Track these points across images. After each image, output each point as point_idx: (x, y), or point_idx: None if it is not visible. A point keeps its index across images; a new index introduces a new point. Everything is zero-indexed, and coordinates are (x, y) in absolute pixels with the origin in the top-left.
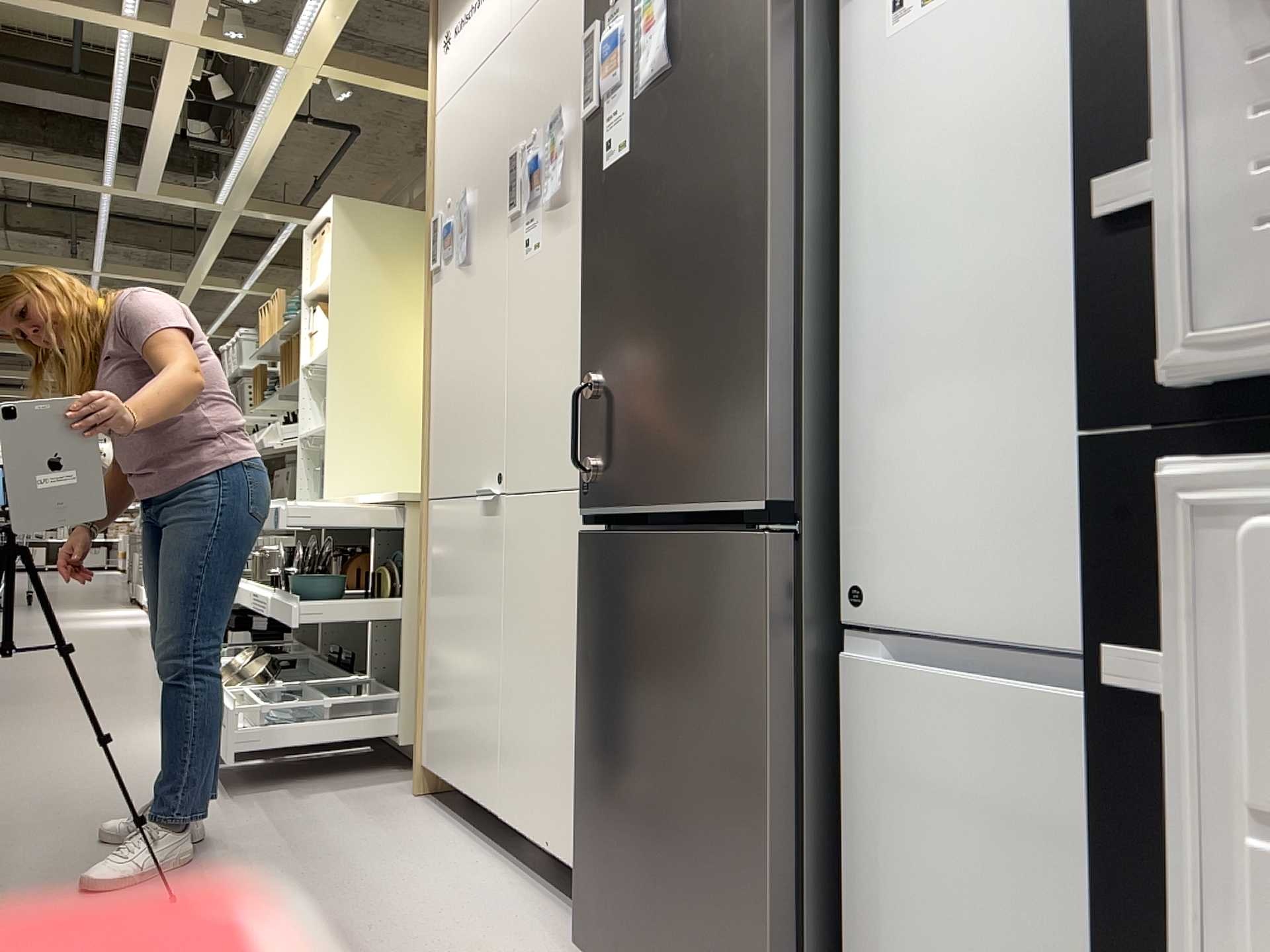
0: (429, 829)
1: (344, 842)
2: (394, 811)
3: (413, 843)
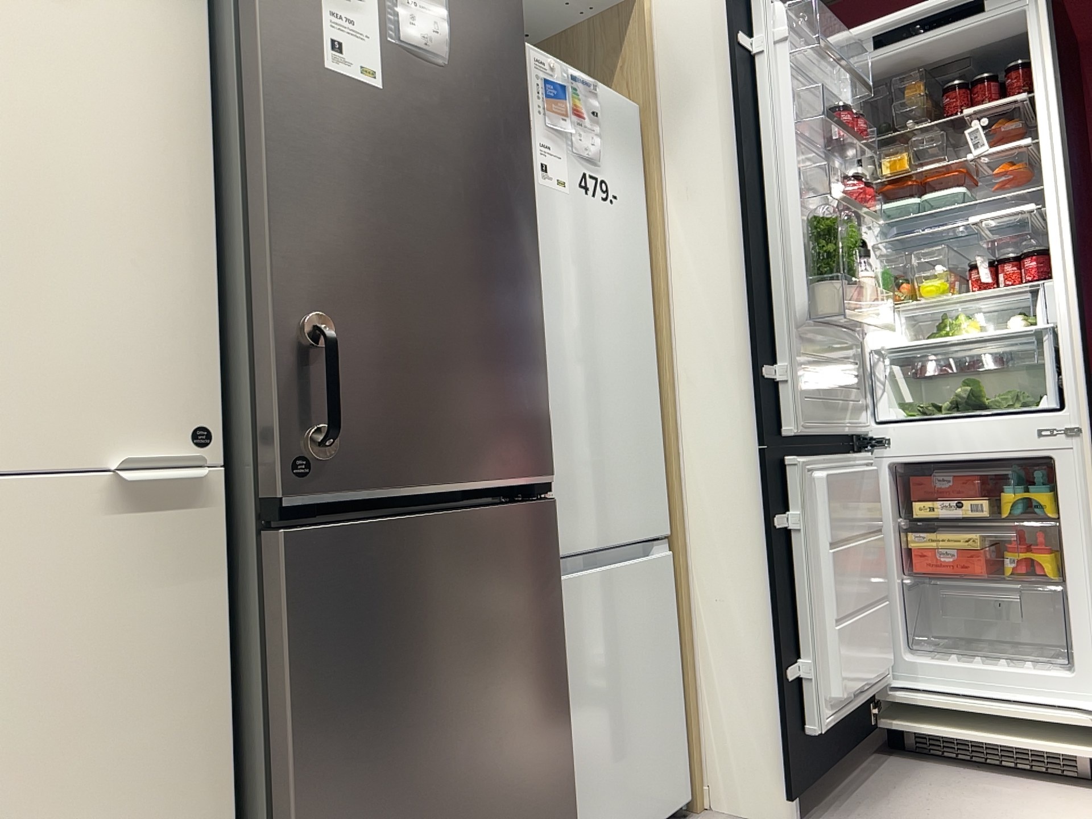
0: None
1: None
2: None
3: None
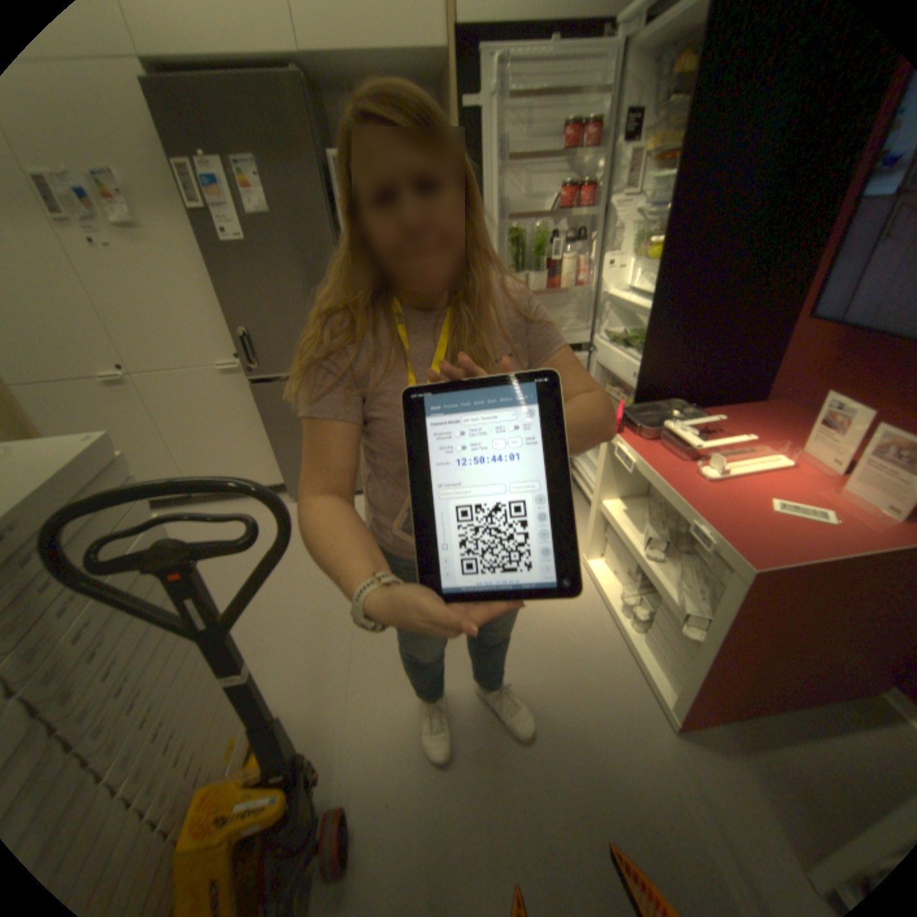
0: None
1: None
2: None
3: None
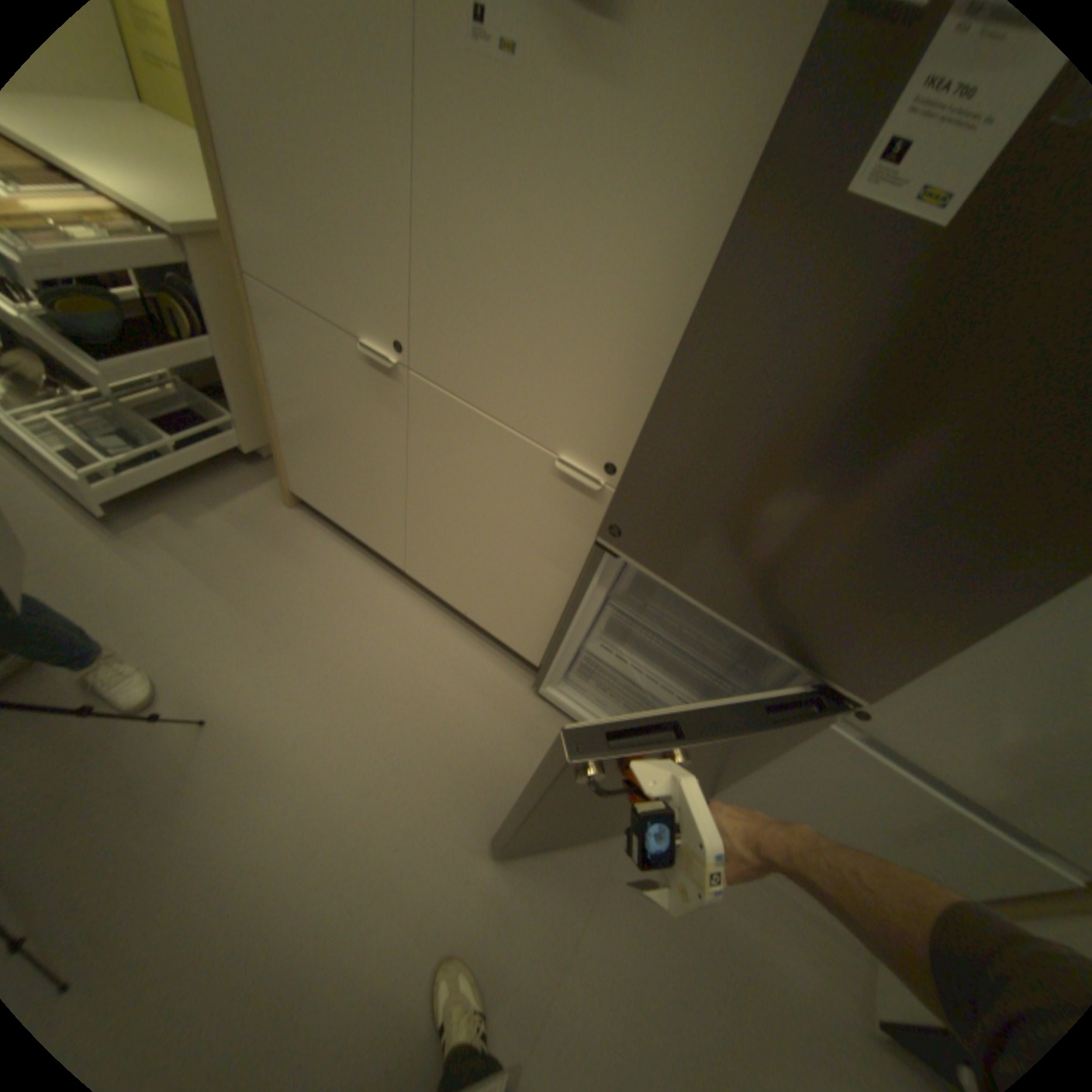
0: (333, 557)
1: (279, 591)
2: (287, 534)
3: (334, 580)
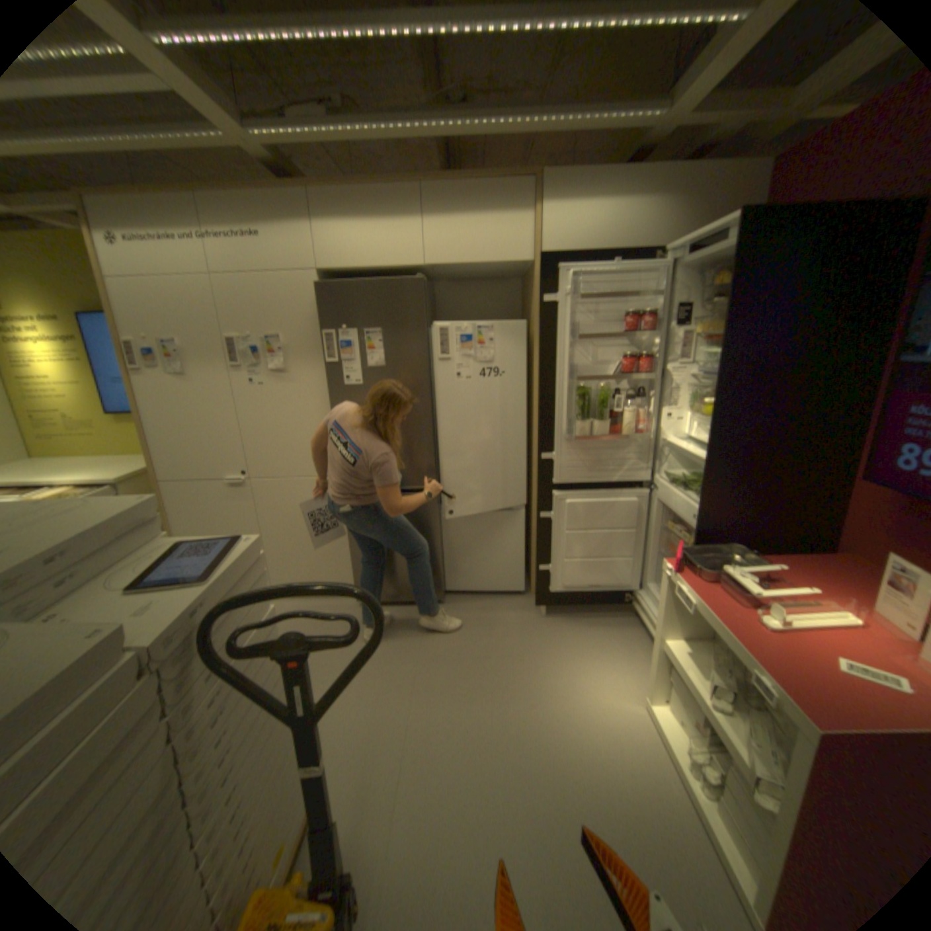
0: None
1: None
2: None
3: None
